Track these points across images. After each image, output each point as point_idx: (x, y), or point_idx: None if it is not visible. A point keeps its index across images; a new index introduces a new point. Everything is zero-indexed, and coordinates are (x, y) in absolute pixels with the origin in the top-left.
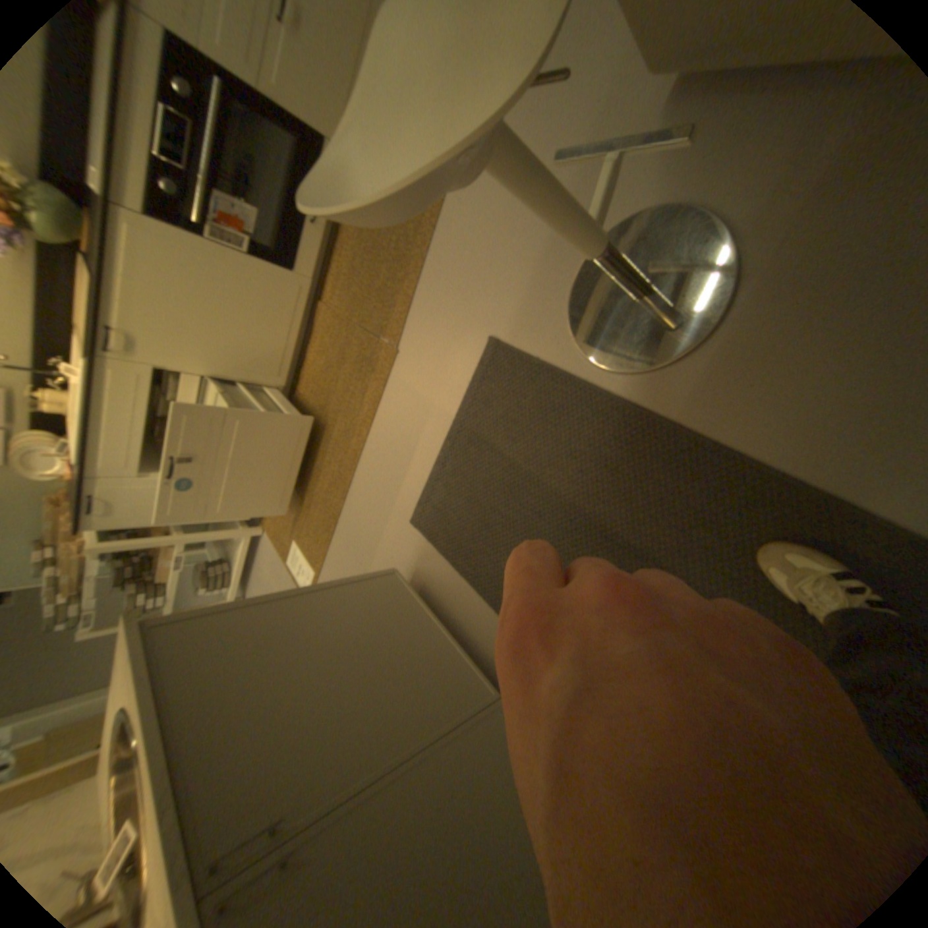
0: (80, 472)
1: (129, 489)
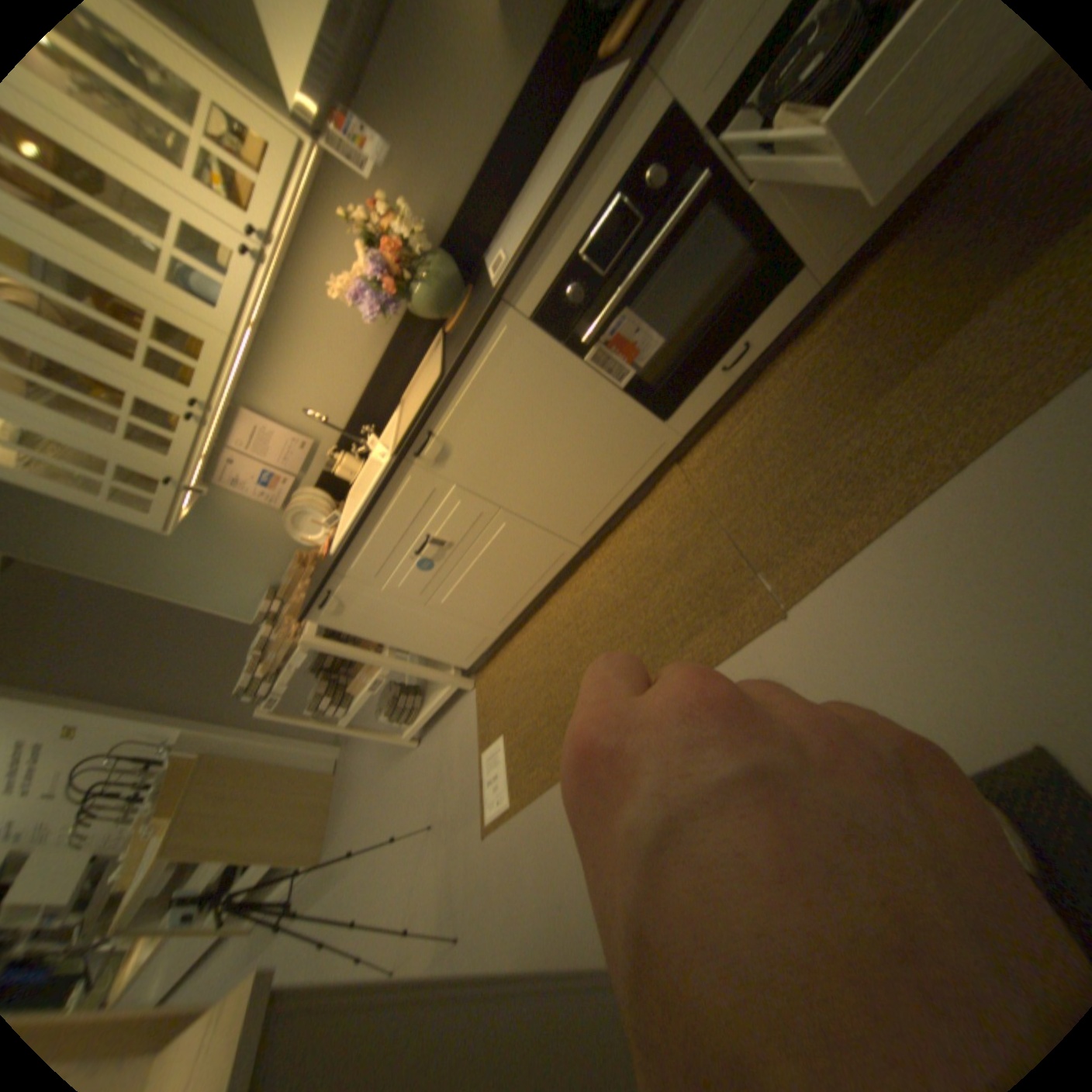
0: (335, 564)
1: (370, 596)
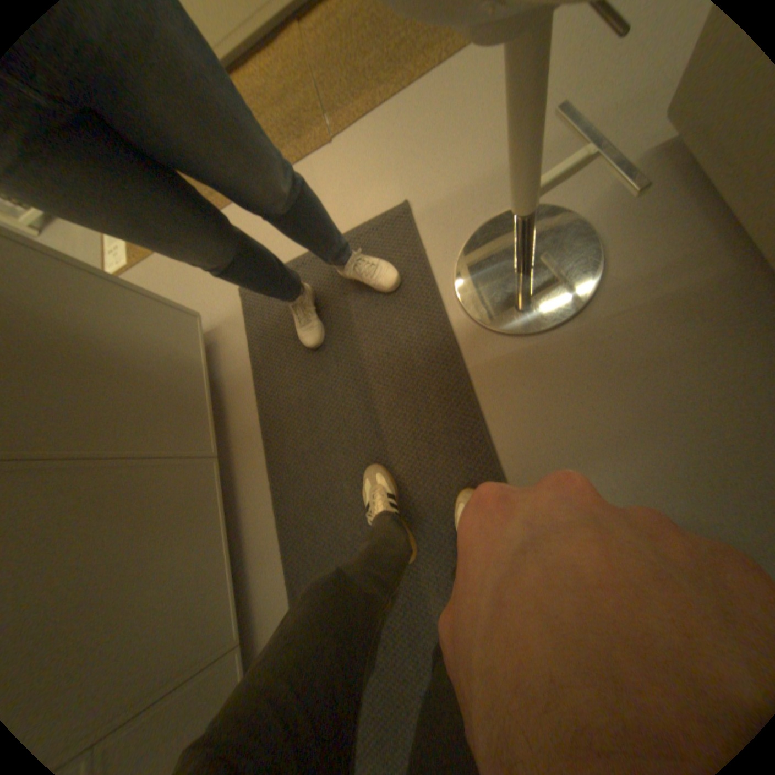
0: None
1: None
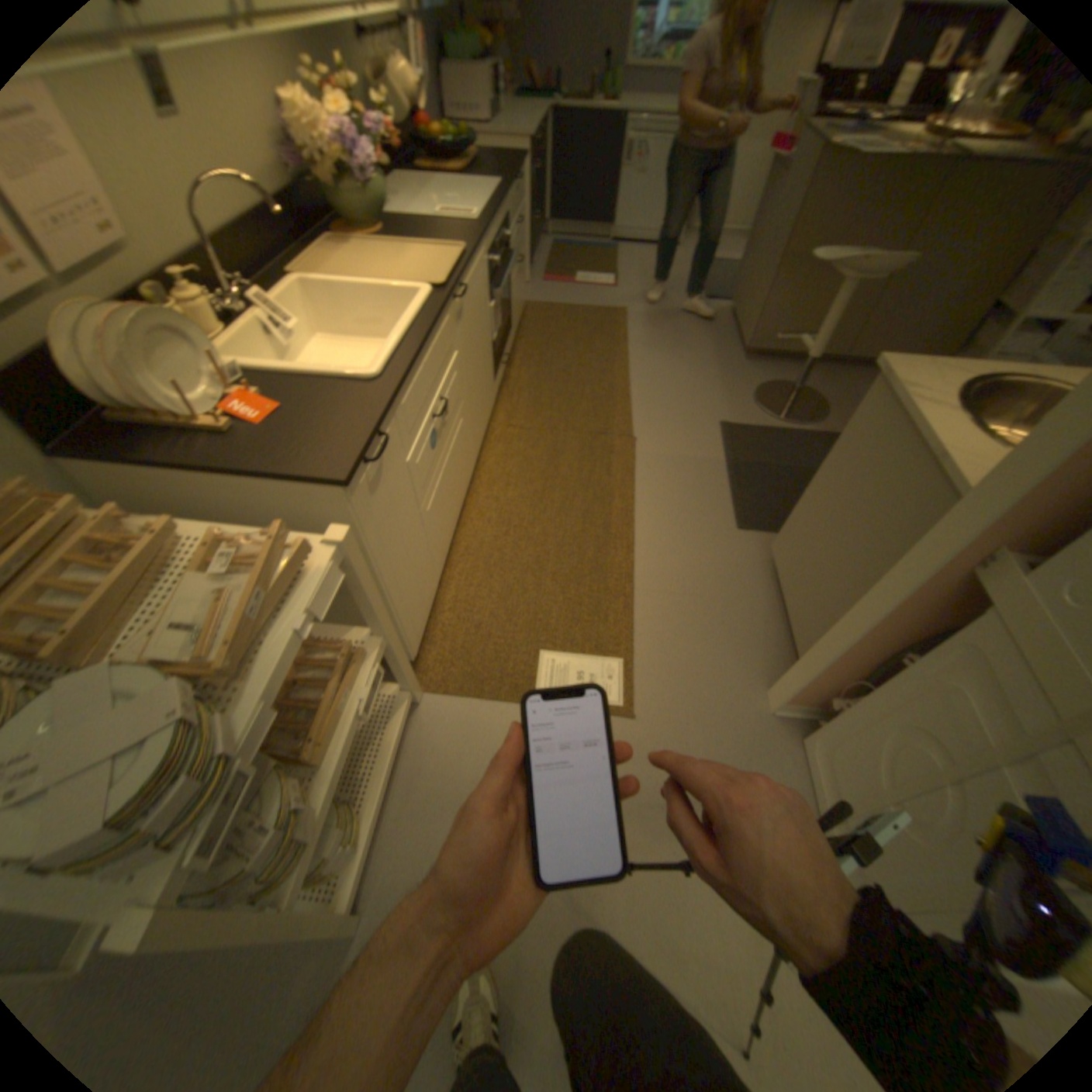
0: (401, 385)
1: (400, 471)
